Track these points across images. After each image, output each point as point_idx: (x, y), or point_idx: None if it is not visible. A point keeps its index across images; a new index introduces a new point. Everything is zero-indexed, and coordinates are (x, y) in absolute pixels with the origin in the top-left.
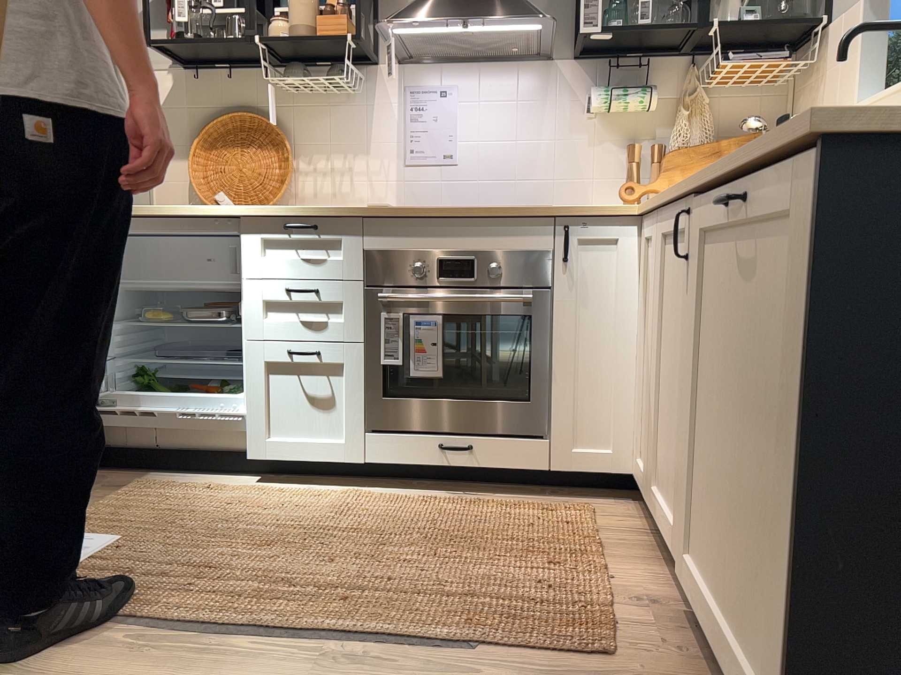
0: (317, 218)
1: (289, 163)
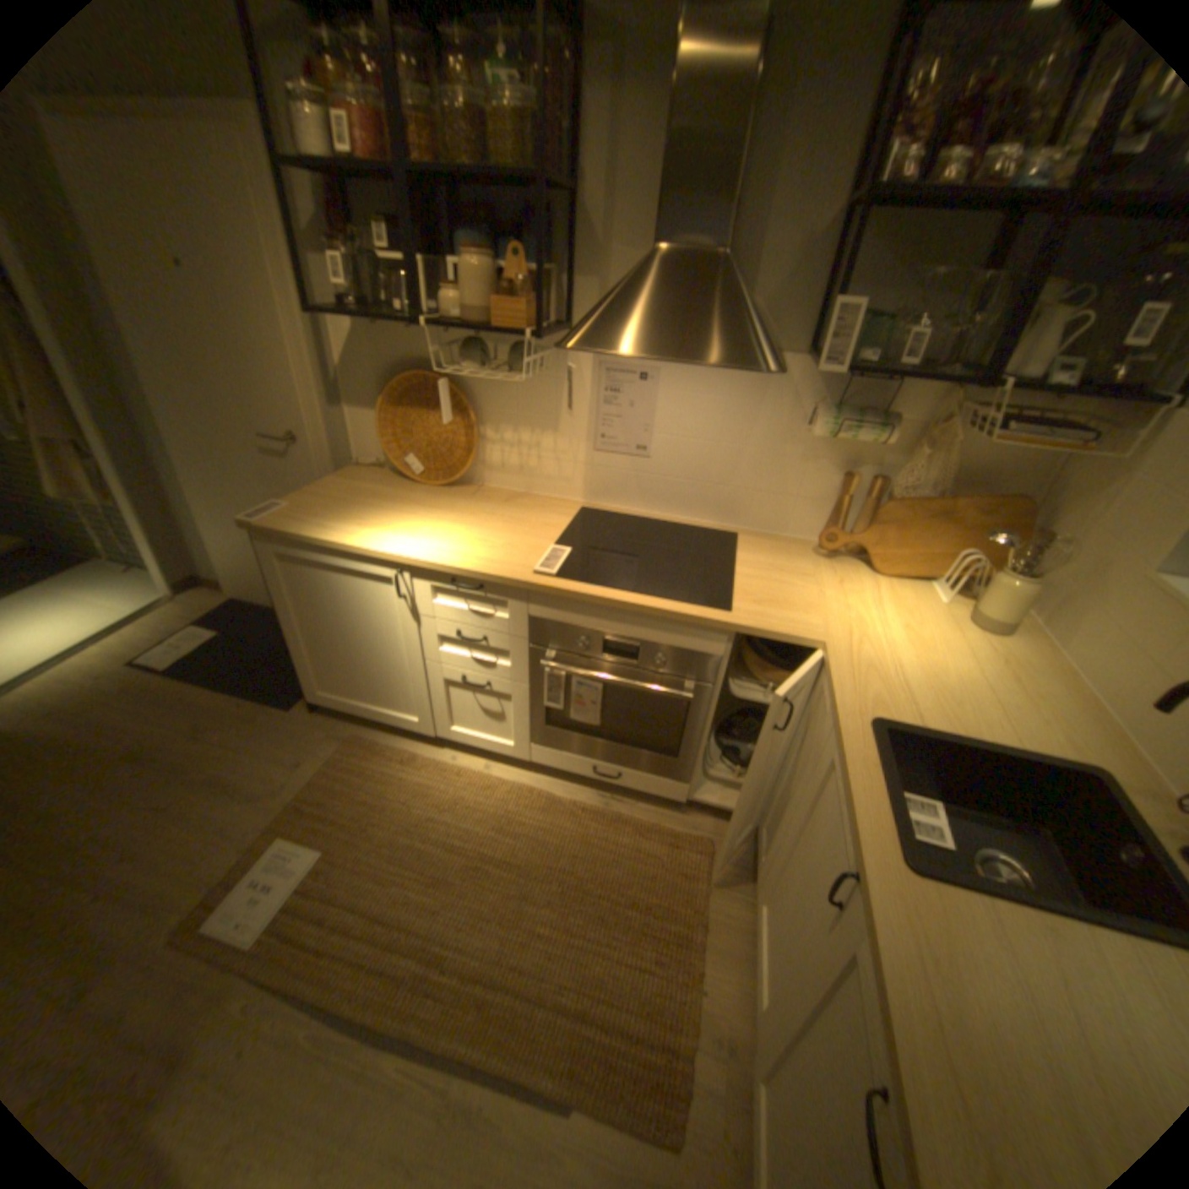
0: (482, 580)
1: (474, 436)
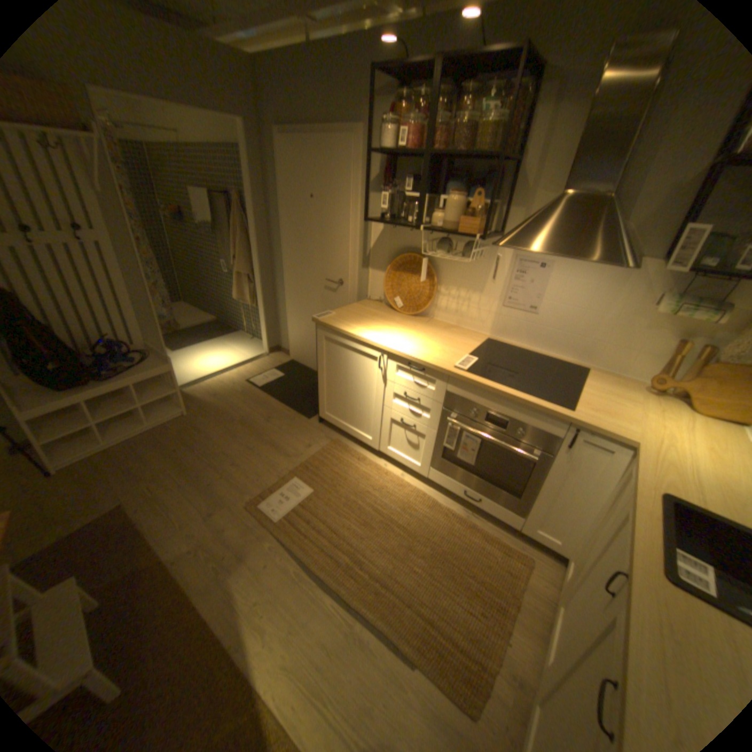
0: (425, 366)
1: (434, 290)
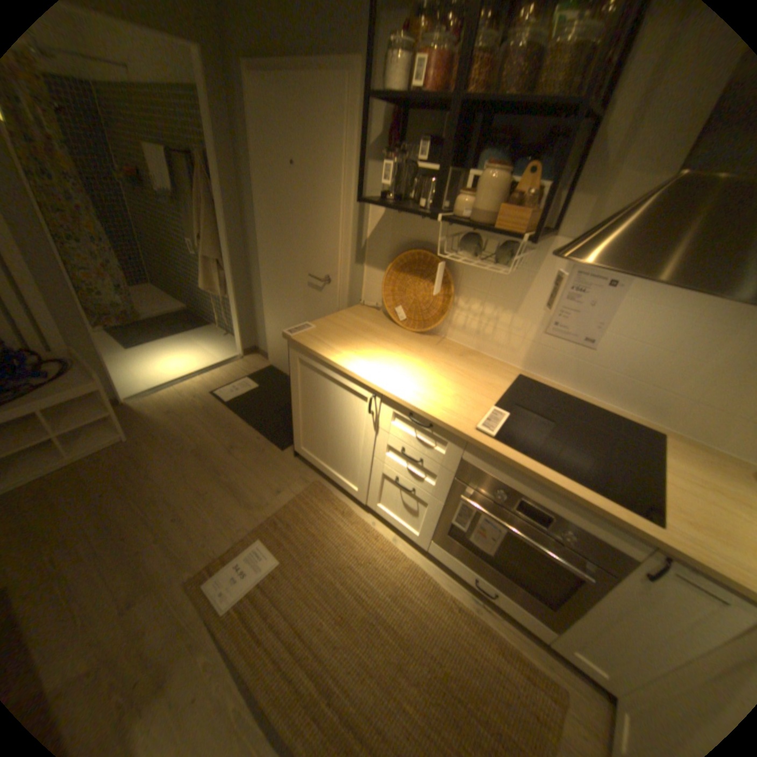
0: (434, 422)
1: (450, 303)
